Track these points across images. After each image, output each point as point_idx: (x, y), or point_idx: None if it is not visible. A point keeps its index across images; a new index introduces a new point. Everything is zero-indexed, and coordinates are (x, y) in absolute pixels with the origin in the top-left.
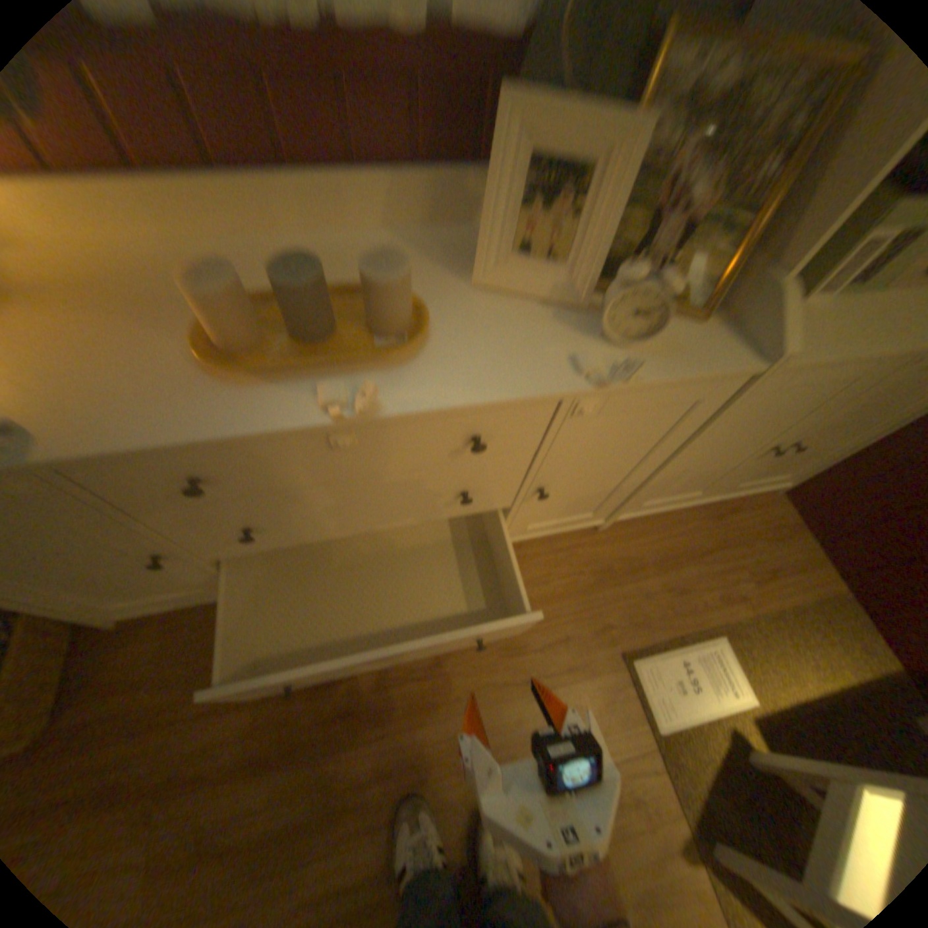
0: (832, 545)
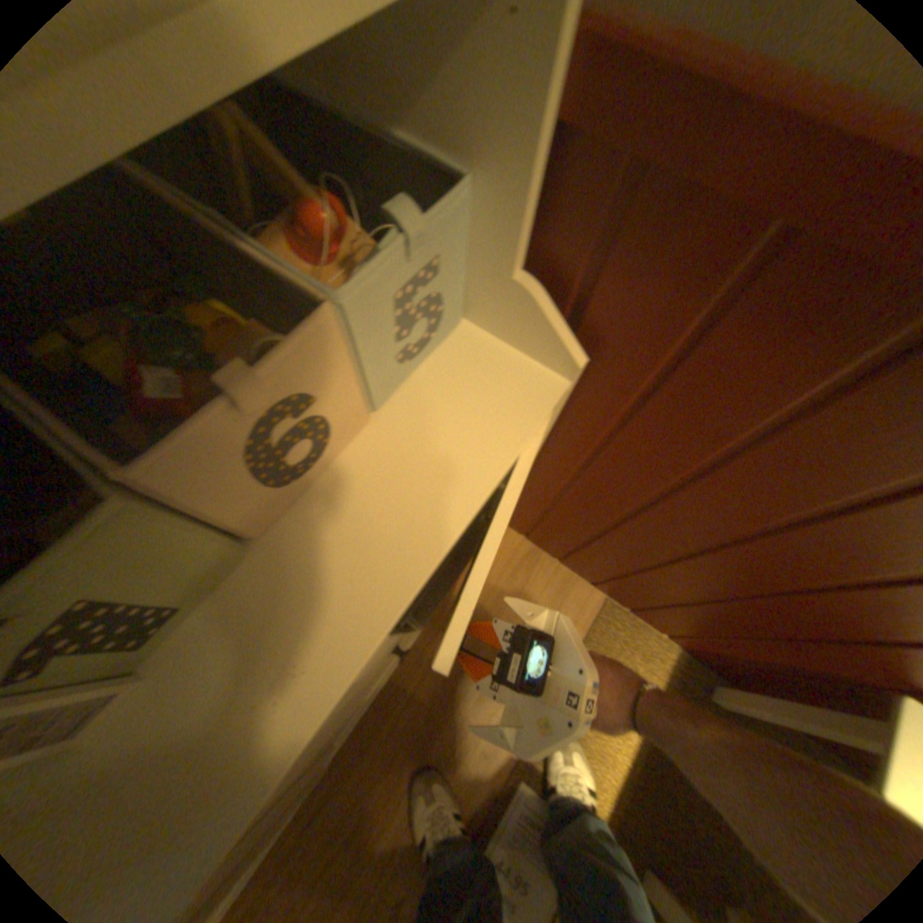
0: (566, 562)
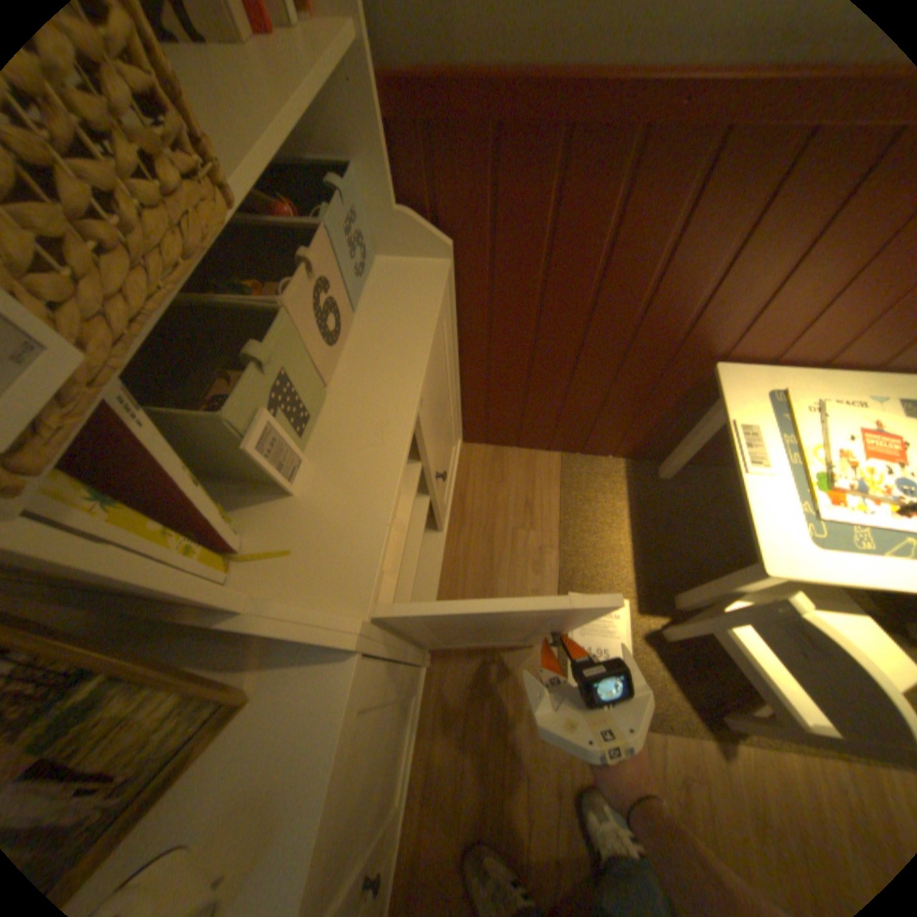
0: (520, 442)
